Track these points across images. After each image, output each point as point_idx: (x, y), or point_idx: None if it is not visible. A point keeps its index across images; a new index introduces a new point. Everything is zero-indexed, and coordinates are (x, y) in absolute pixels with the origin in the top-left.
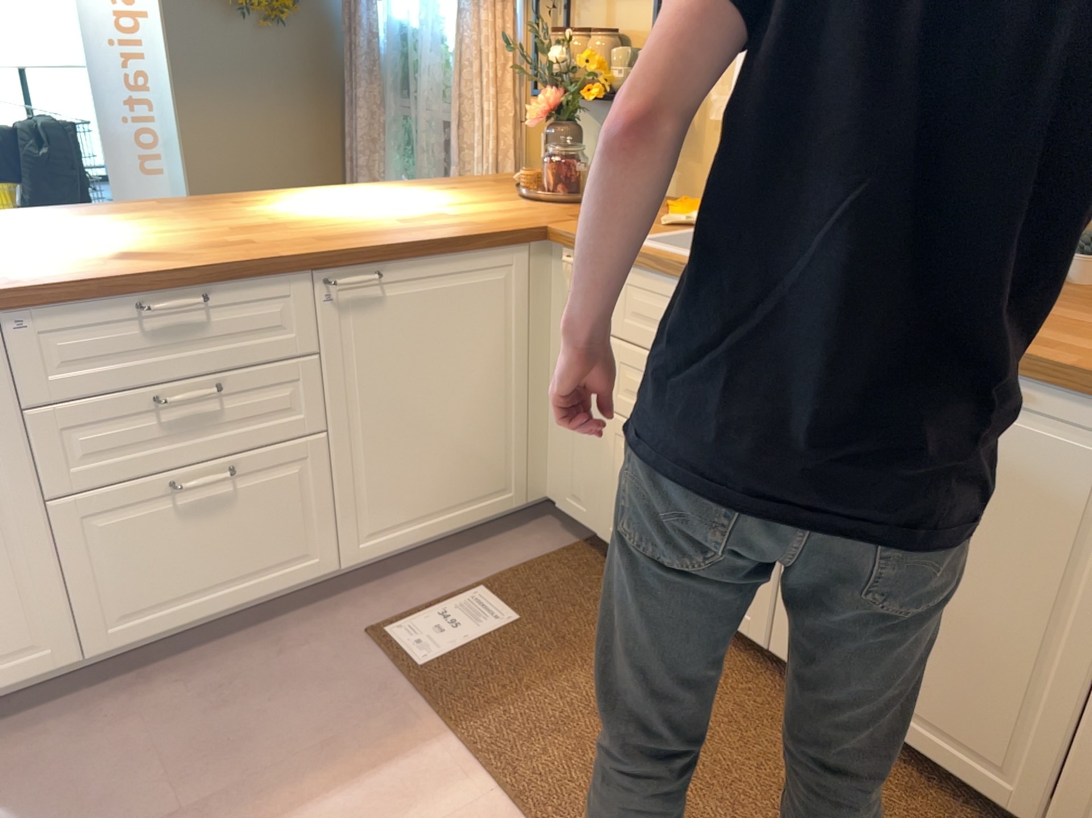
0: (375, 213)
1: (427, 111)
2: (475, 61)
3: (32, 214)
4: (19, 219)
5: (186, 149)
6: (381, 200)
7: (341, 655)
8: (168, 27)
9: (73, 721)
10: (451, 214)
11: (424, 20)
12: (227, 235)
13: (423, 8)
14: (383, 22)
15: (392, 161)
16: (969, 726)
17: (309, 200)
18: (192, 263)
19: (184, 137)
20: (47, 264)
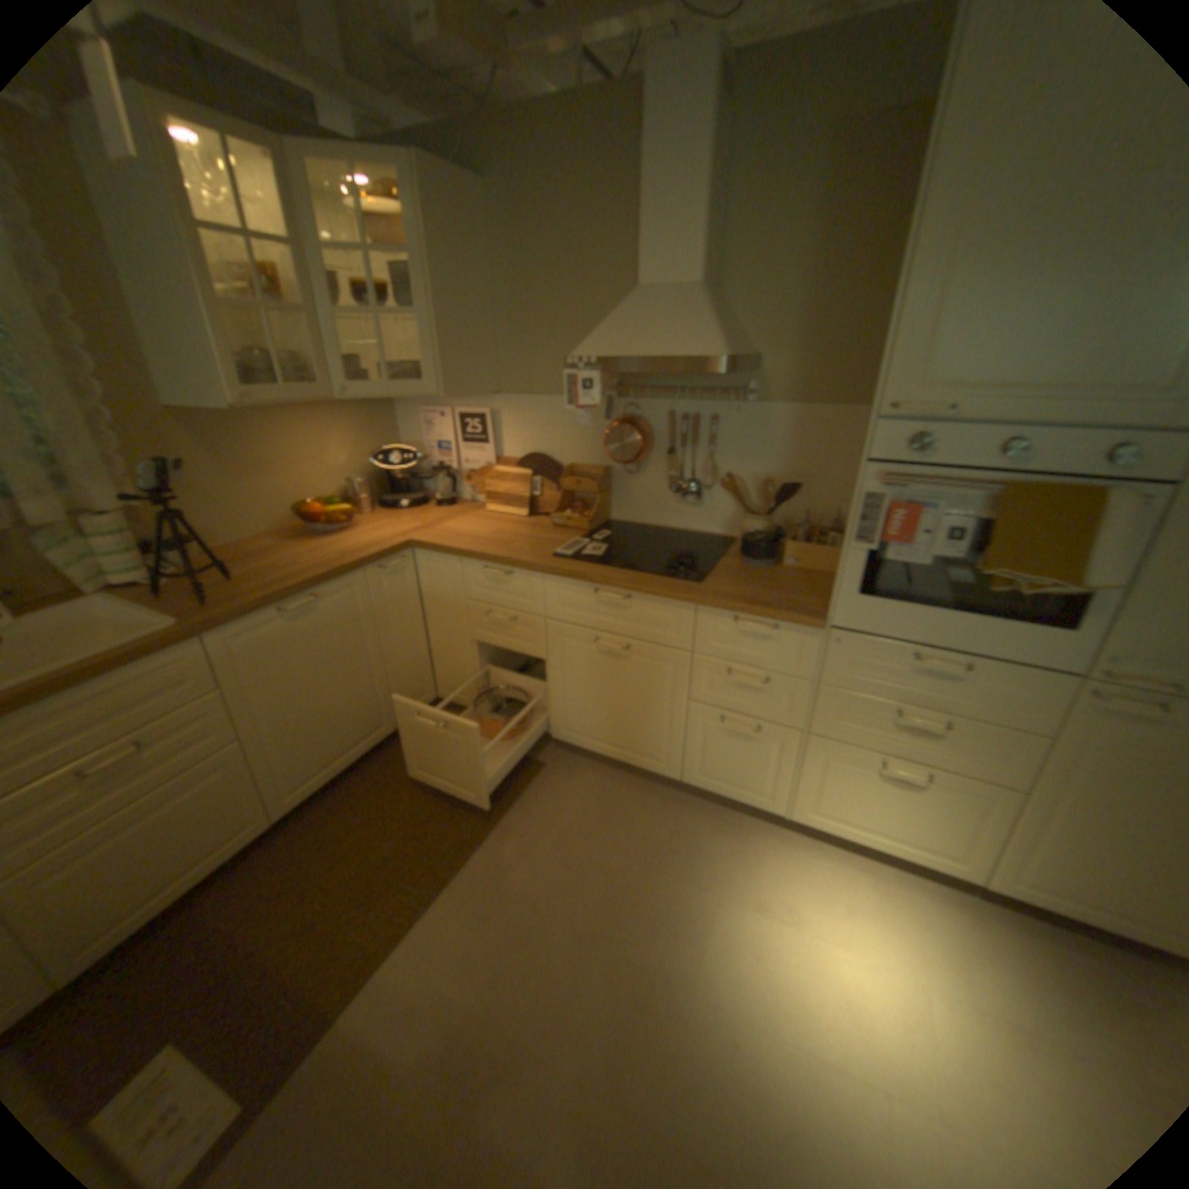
0: None
1: None
2: None
3: None
4: None
5: None
6: None
7: None
8: None
9: None
10: None
11: None
12: None
13: None
14: None
15: None
16: (364, 727)
17: None
18: None
19: None
20: None
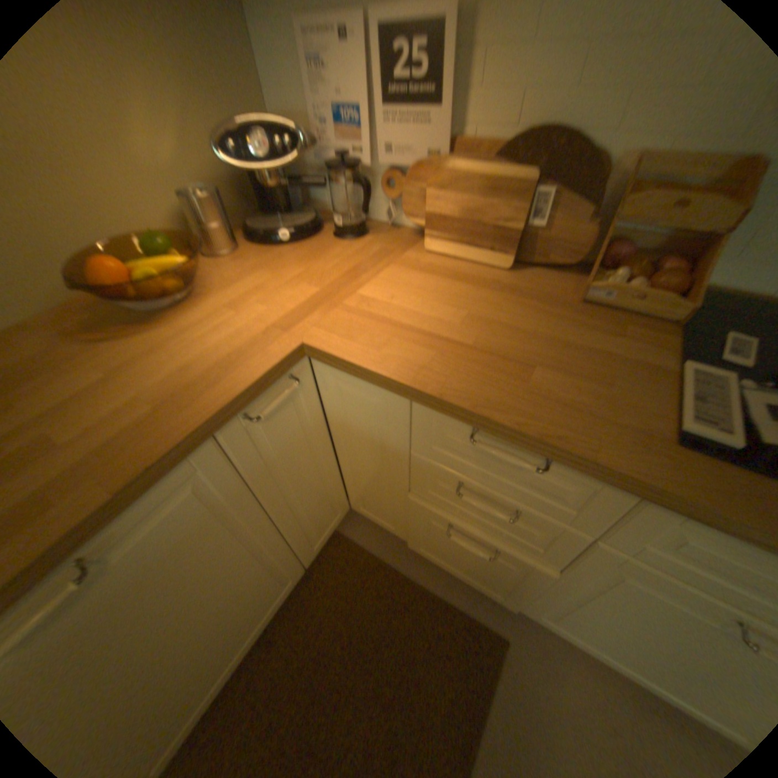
0: None
1: None
2: None
3: None
4: None
5: None
6: None
7: None
8: None
9: None
10: None
11: None
12: None
13: None
14: None
15: None
16: (262, 605)
17: None
18: None
19: None
20: None
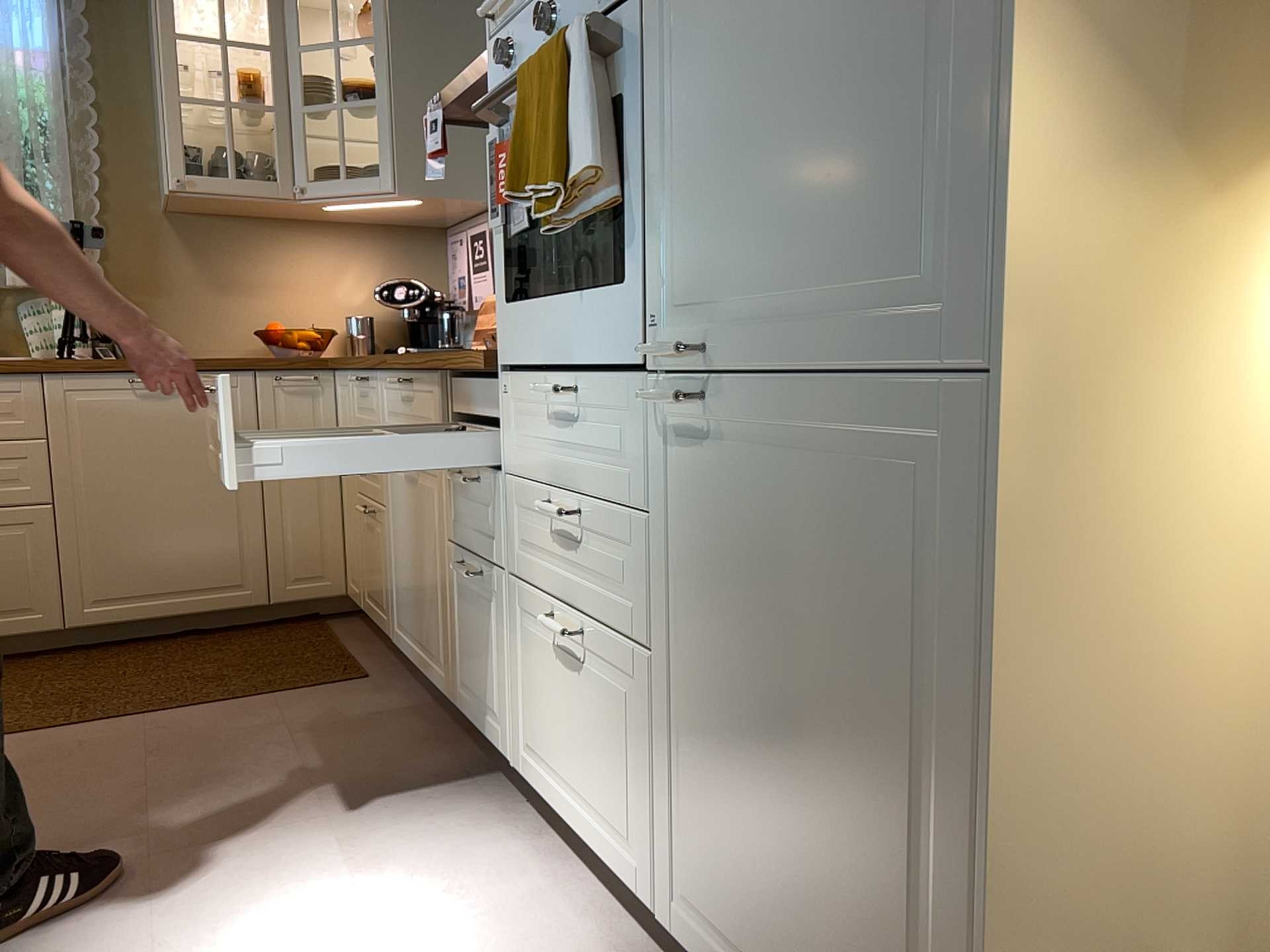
0: None
1: None
2: None
3: None
4: None
5: None
6: None
7: None
8: None
9: None
10: None
11: None
12: None
13: None
14: None
15: None
16: (217, 573)
17: None
18: None
19: None
20: None
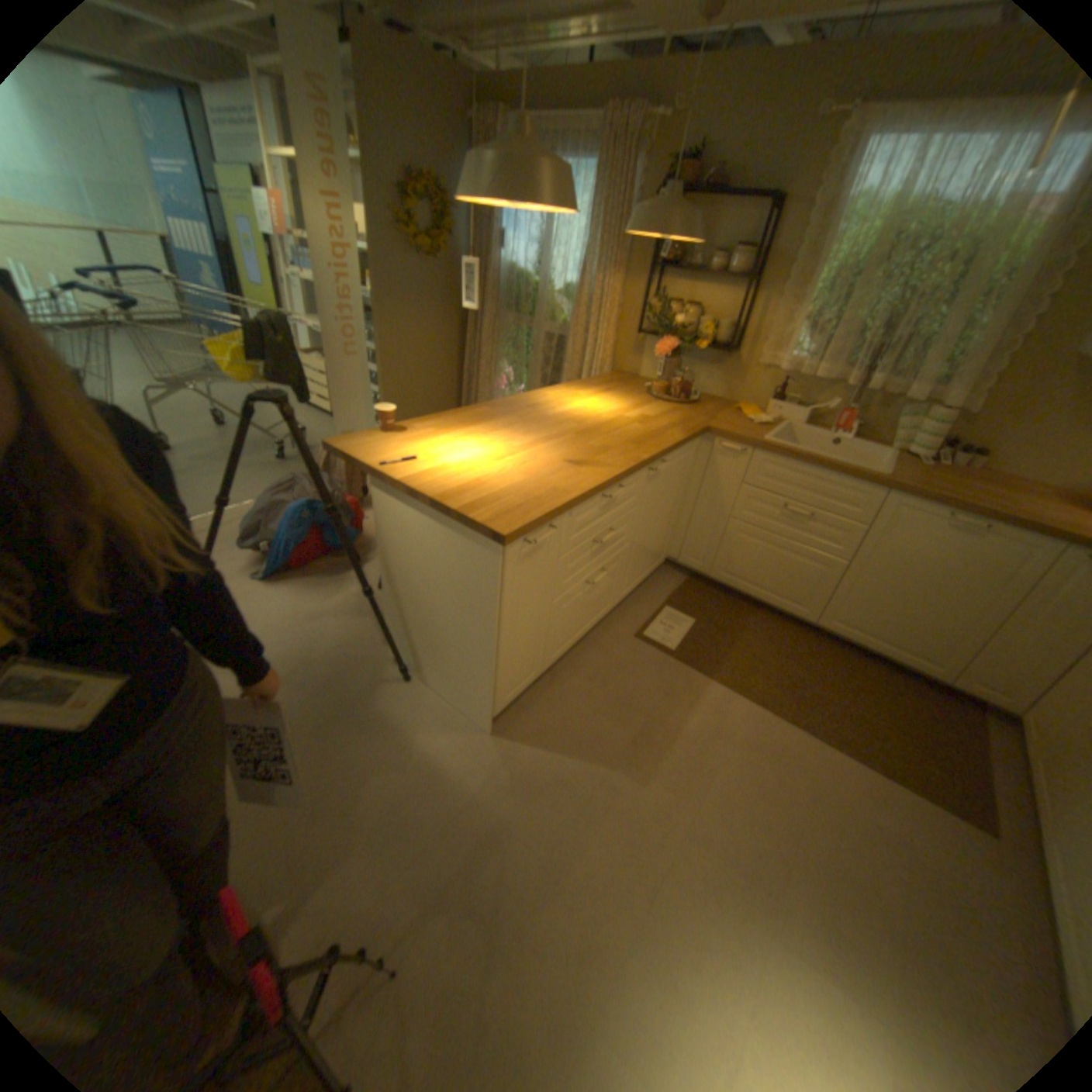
0: (613, 416)
1: (541, 326)
2: (592, 305)
3: (438, 422)
4: (441, 428)
5: (377, 341)
6: (595, 403)
7: (633, 650)
8: (371, 258)
9: (542, 705)
10: (649, 416)
11: (542, 269)
12: (583, 441)
13: (537, 259)
14: (499, 262)
15: (502, 352)
16: (927, 650)
17: (559, 403)
18: (614, 468)
19: (377, 334)
20: (545, 473)
